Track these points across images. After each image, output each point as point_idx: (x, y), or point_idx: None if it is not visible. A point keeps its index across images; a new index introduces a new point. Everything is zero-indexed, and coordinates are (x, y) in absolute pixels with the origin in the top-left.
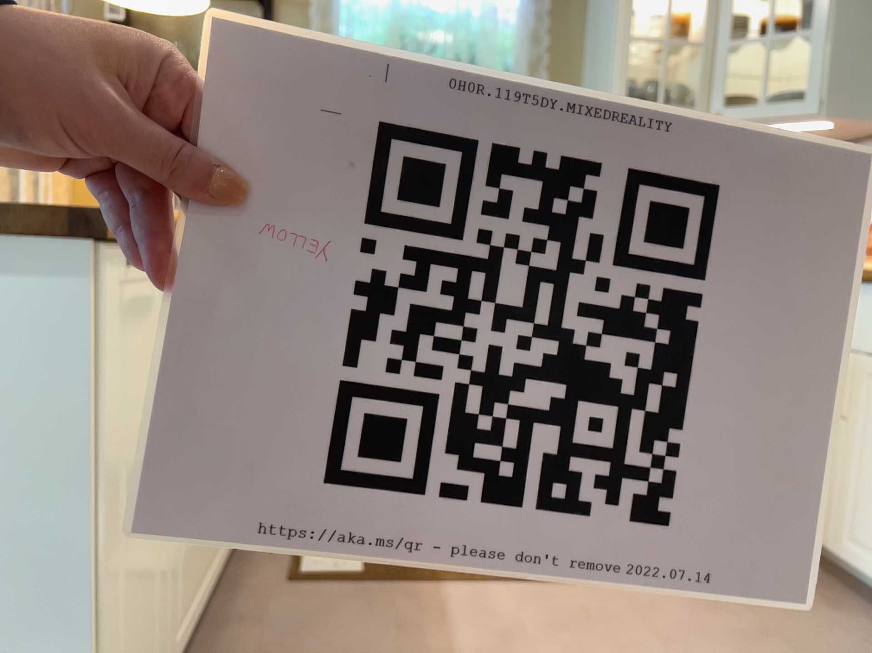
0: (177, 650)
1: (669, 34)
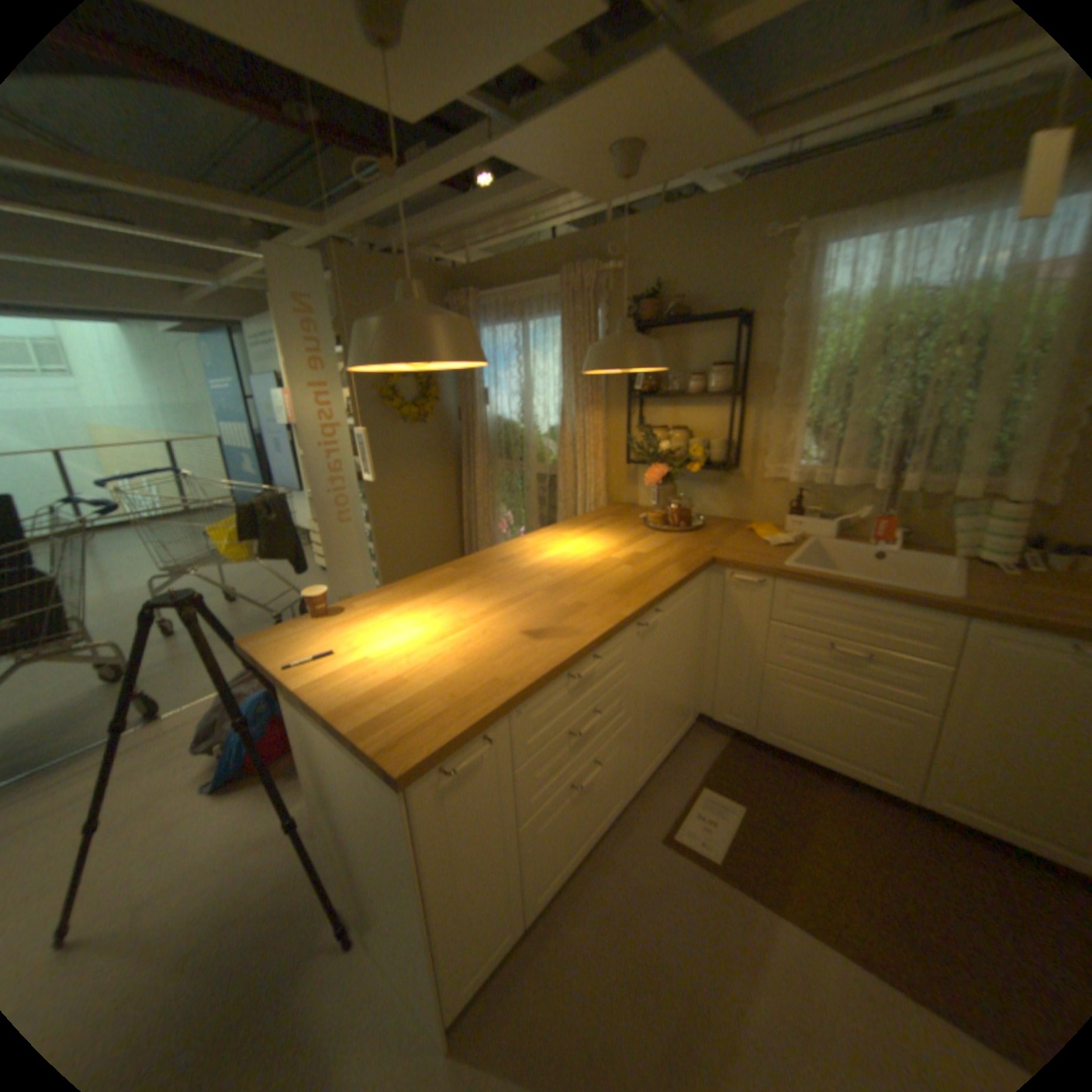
0: (555, 894)
1: None
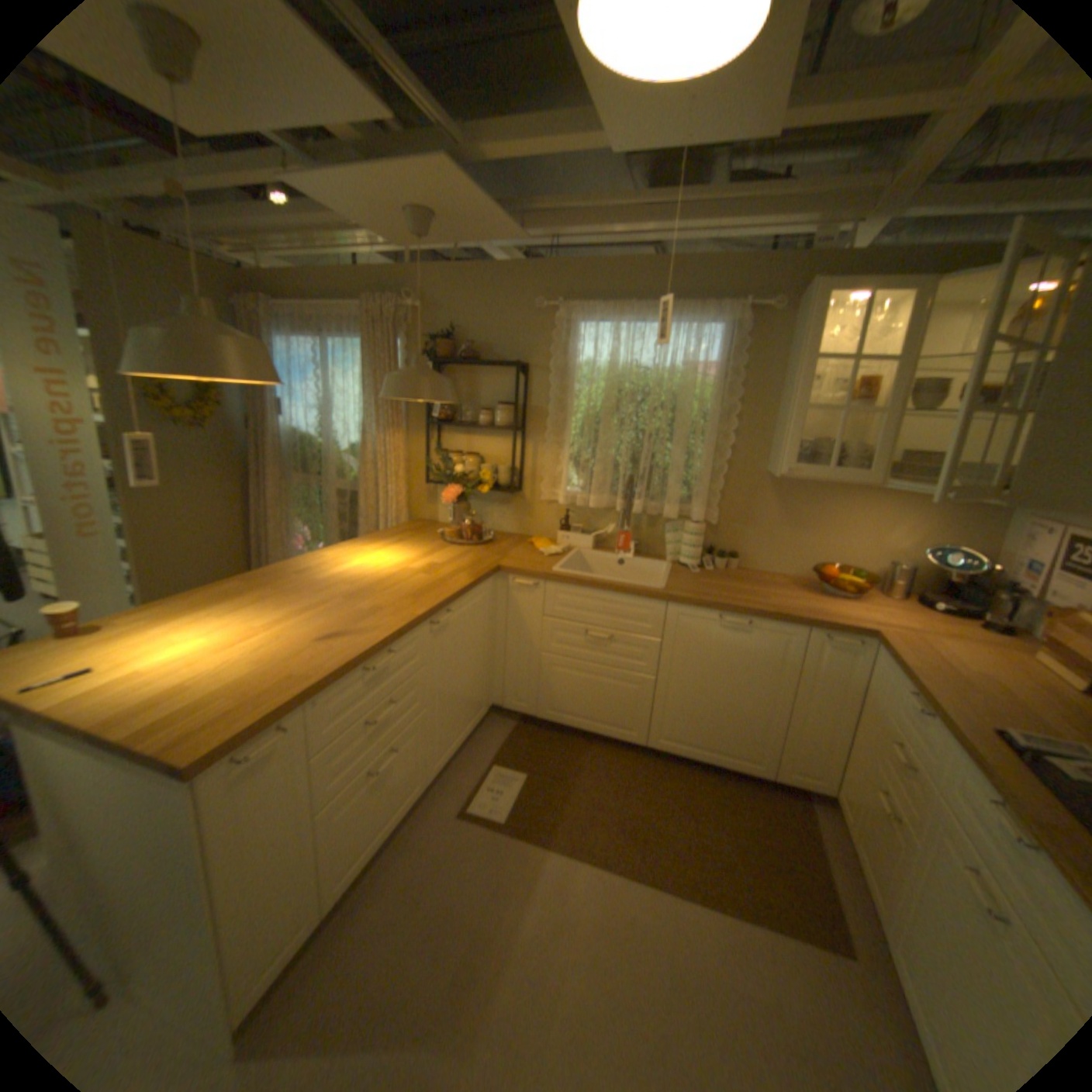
0: (350, 883)
1: (860, 390)
